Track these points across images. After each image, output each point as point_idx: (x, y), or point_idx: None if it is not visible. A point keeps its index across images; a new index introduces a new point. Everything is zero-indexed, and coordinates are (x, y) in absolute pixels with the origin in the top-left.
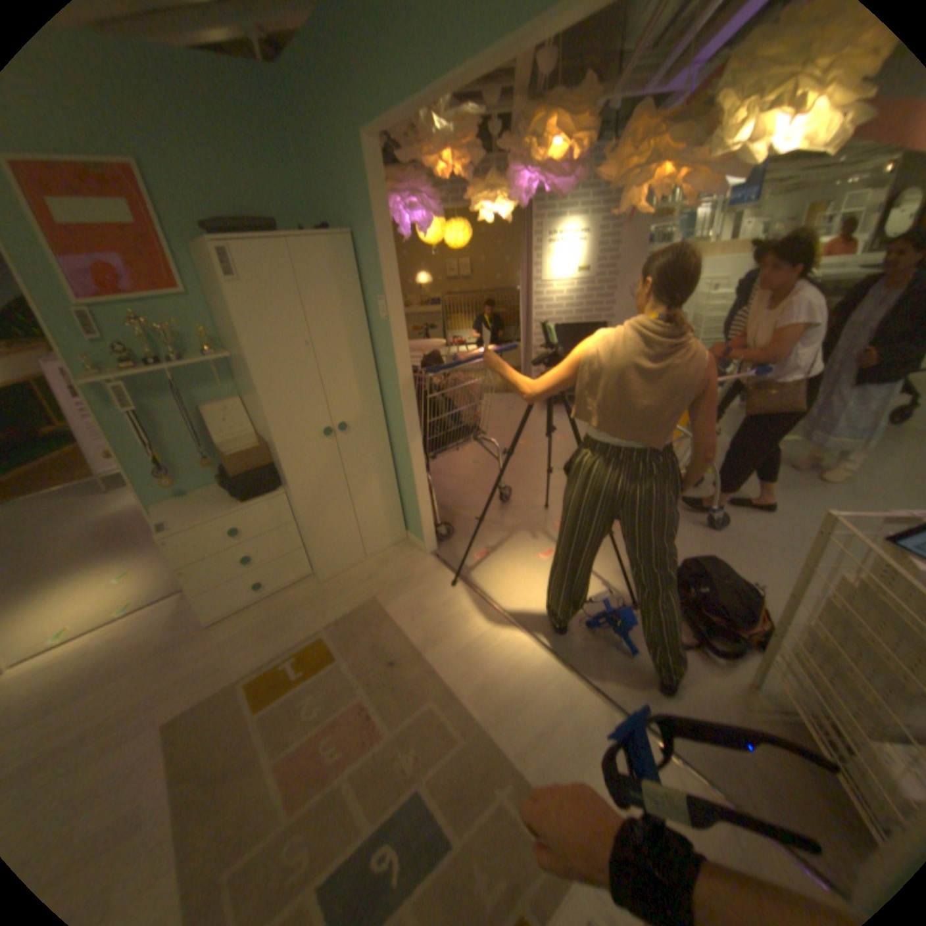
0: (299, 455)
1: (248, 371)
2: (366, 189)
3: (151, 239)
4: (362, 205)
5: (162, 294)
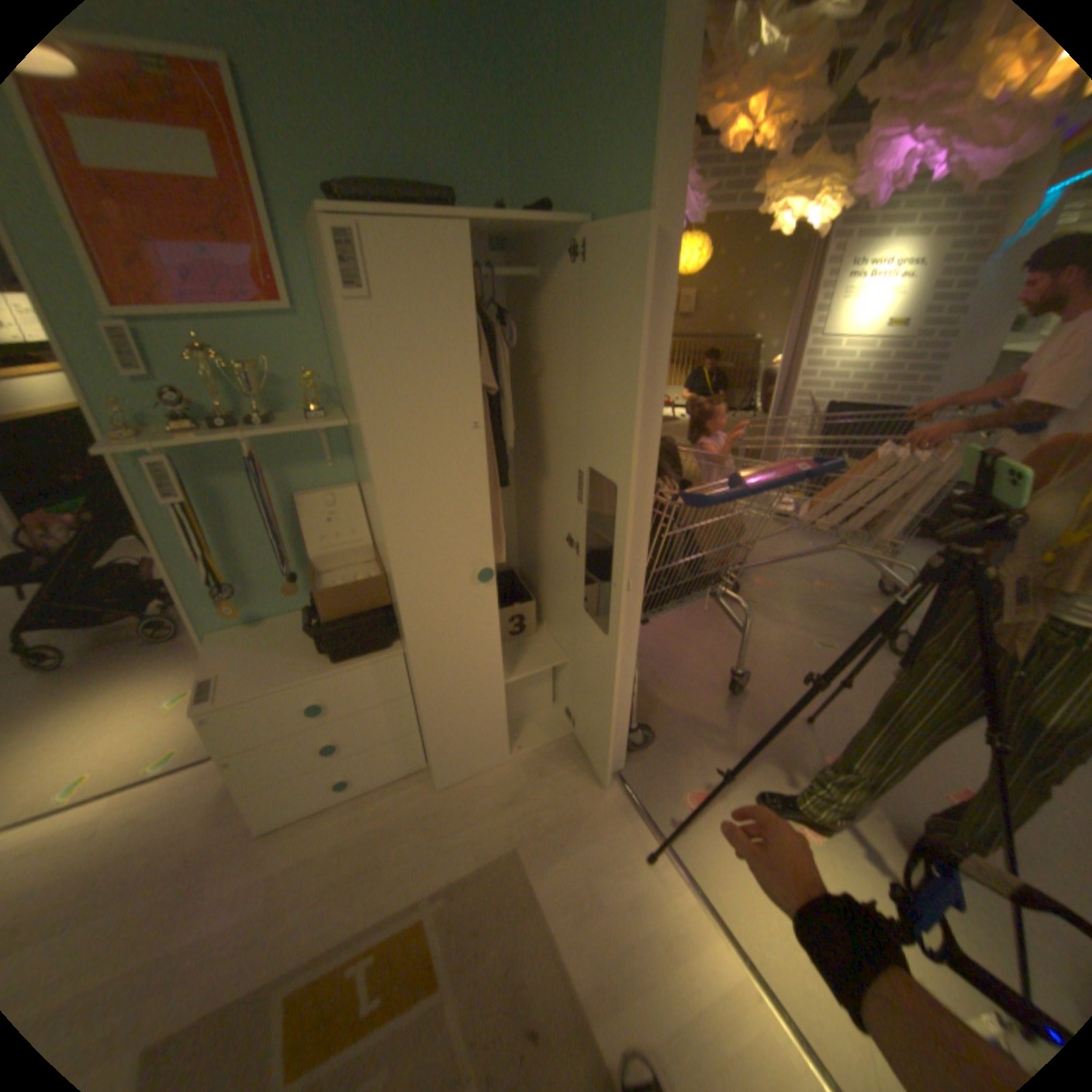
0: (435, 608)
1: (370, 465)
2: (652, 126)
3: (248, 213)
4: (633, 165)
5: (257, 311)
